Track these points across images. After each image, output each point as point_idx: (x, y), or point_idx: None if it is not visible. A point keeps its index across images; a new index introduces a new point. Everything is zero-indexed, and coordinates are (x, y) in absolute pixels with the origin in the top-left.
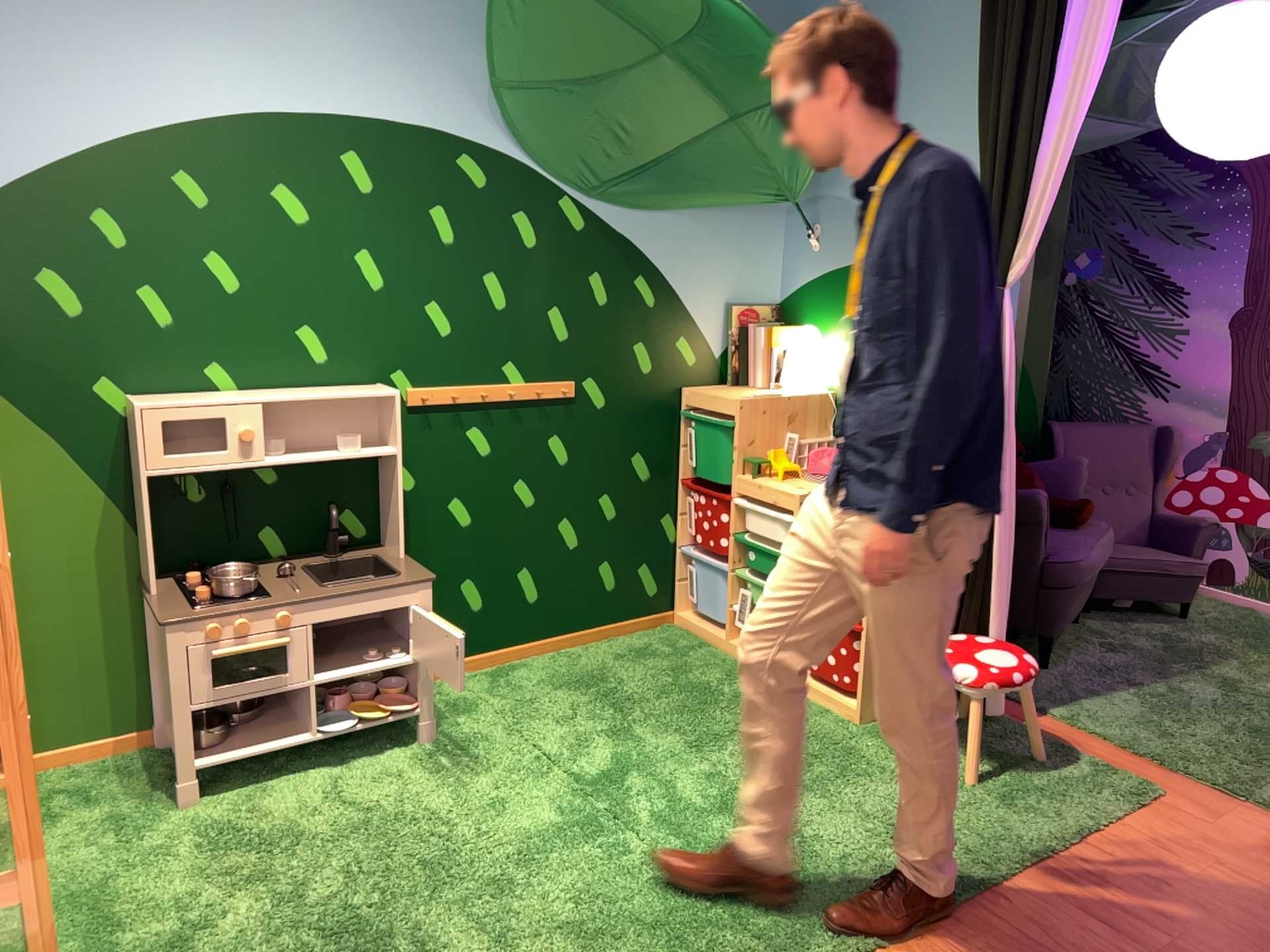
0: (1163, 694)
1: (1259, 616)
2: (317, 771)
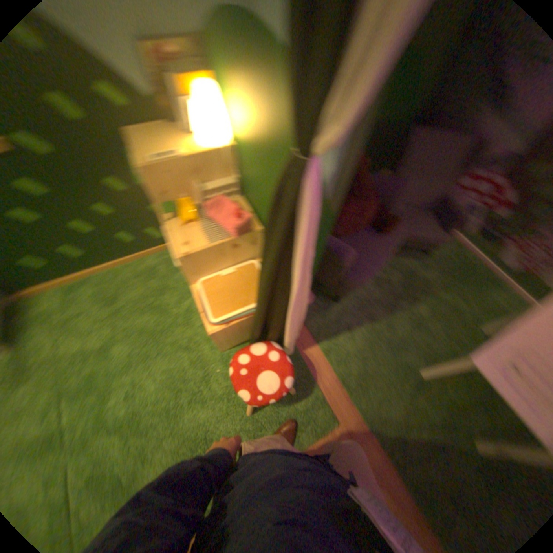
0: (382, 332)
1: (465, 256)
2: None
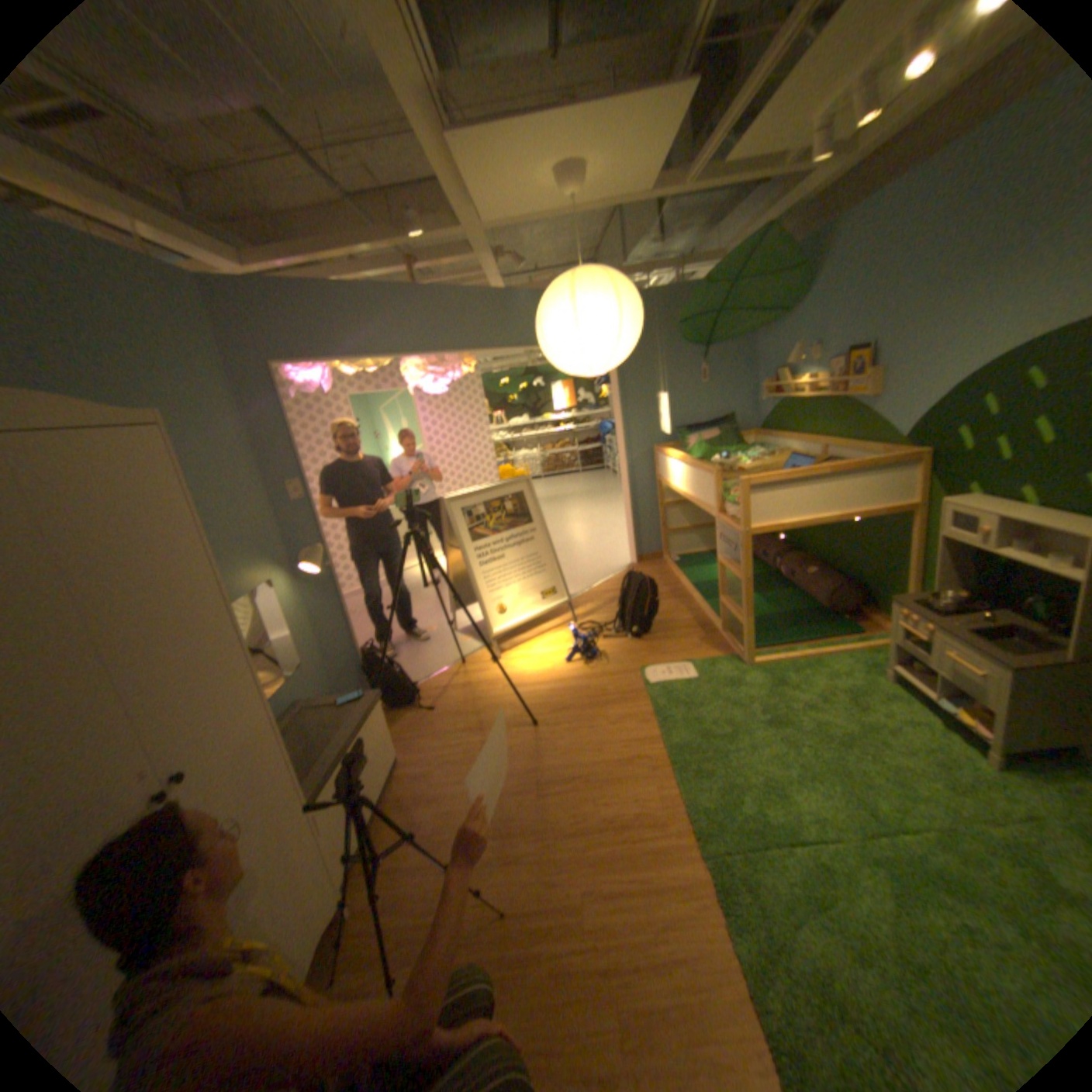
0: None
1: None
2: (937, 721)
